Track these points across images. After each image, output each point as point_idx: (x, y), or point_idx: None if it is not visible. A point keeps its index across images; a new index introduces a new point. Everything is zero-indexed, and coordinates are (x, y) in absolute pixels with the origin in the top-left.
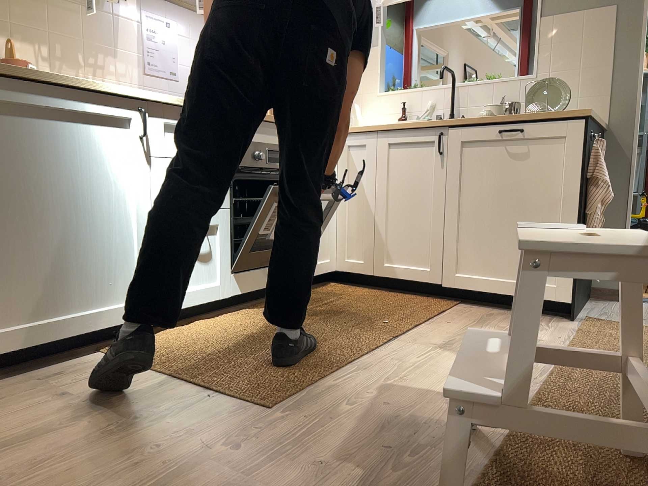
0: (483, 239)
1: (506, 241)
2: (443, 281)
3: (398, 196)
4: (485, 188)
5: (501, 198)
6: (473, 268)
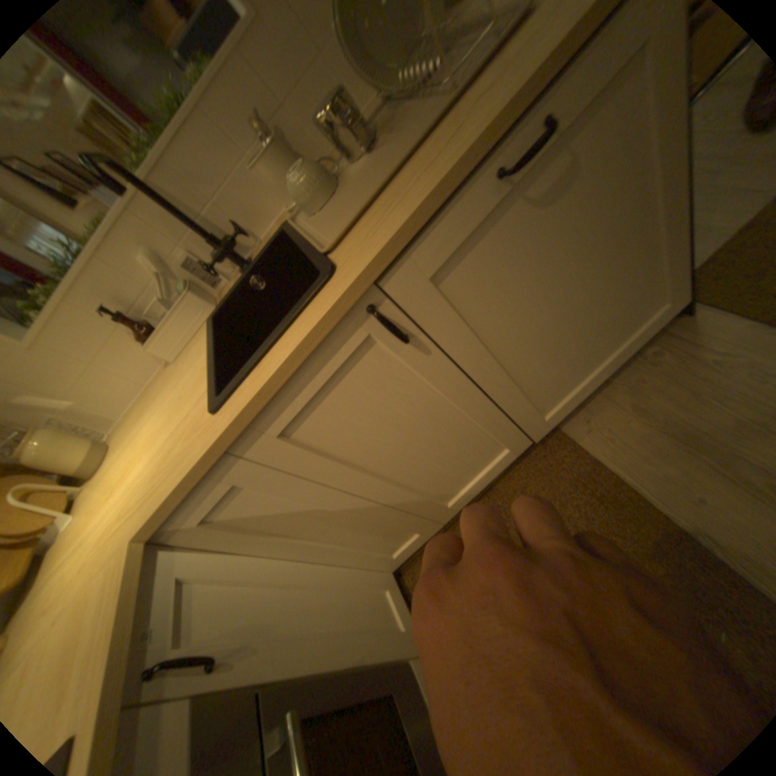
0: (562, 361)
1: (594, 331)
2: (534, 442)
3: (393, 459)
4: (530, 305)
5: (565, 291)
6: (564, 397)
